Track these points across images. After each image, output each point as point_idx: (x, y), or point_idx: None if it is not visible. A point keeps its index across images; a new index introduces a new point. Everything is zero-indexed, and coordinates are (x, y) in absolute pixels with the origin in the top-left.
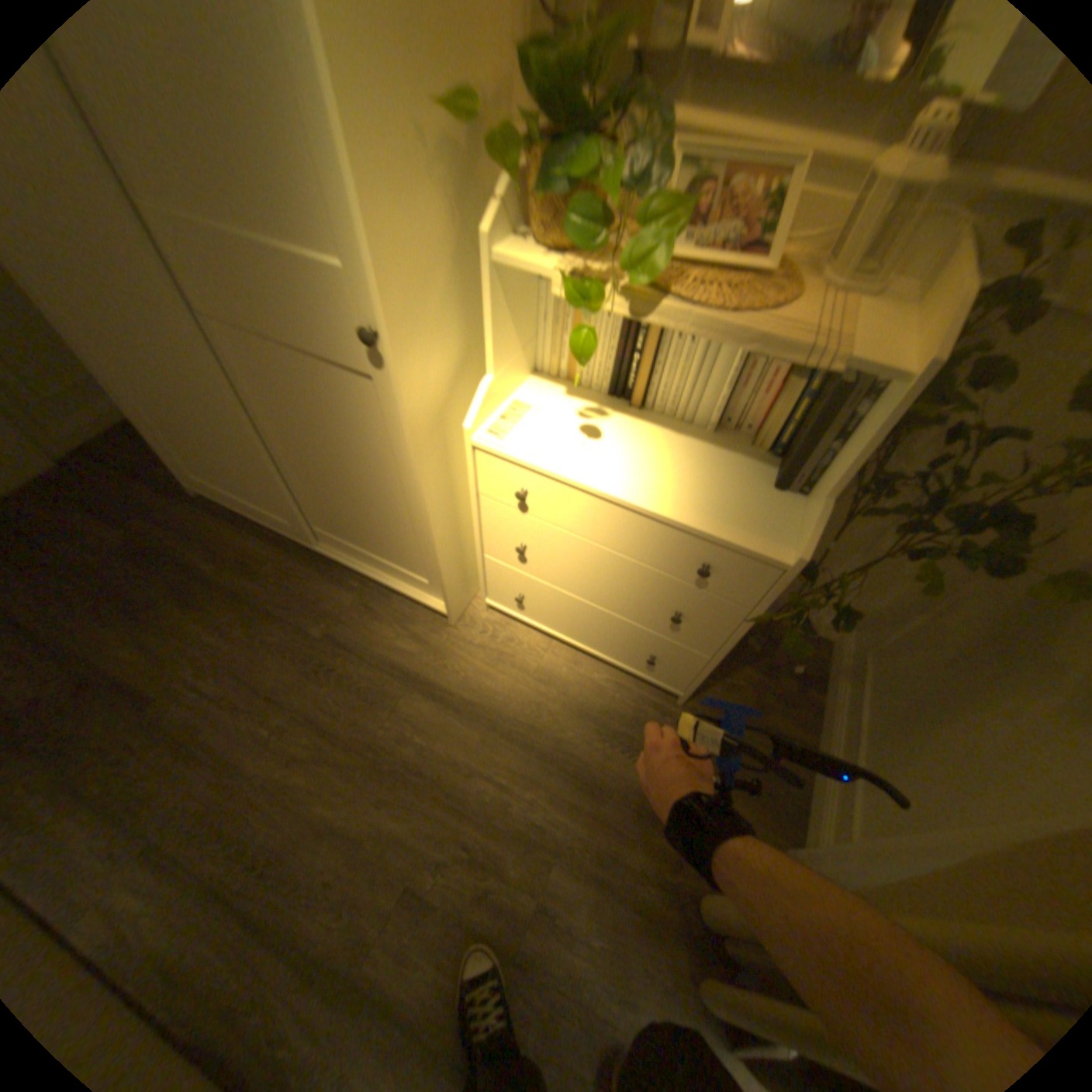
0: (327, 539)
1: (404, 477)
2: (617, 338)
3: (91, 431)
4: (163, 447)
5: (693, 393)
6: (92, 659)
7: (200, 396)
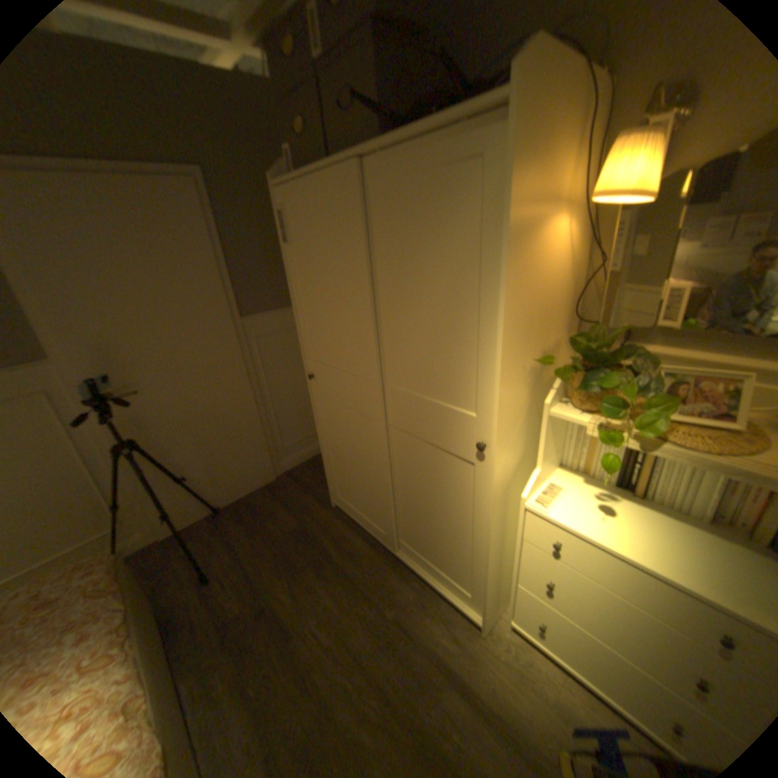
0: (405, 548)
1: (476, 519)
2: (624, 454)
3: (293, 462)
4: (331, 477)
5: (687, 494)
6: (266, 597)
7: (368, 457)
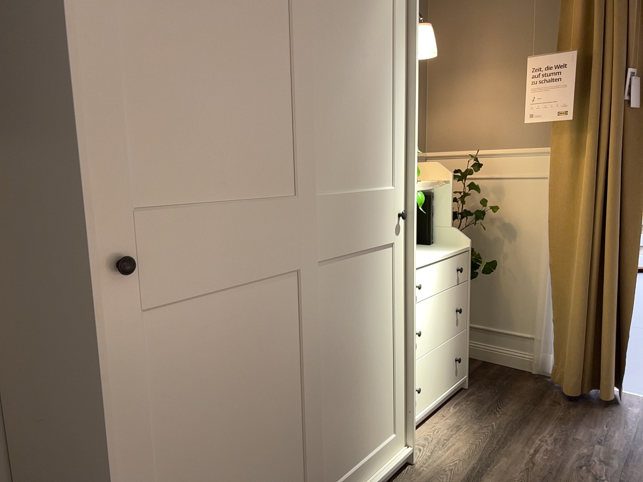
0: None
1: (398, 309)
2: None
3: None
4: None
5: None
6: None
7: (284, 364)
